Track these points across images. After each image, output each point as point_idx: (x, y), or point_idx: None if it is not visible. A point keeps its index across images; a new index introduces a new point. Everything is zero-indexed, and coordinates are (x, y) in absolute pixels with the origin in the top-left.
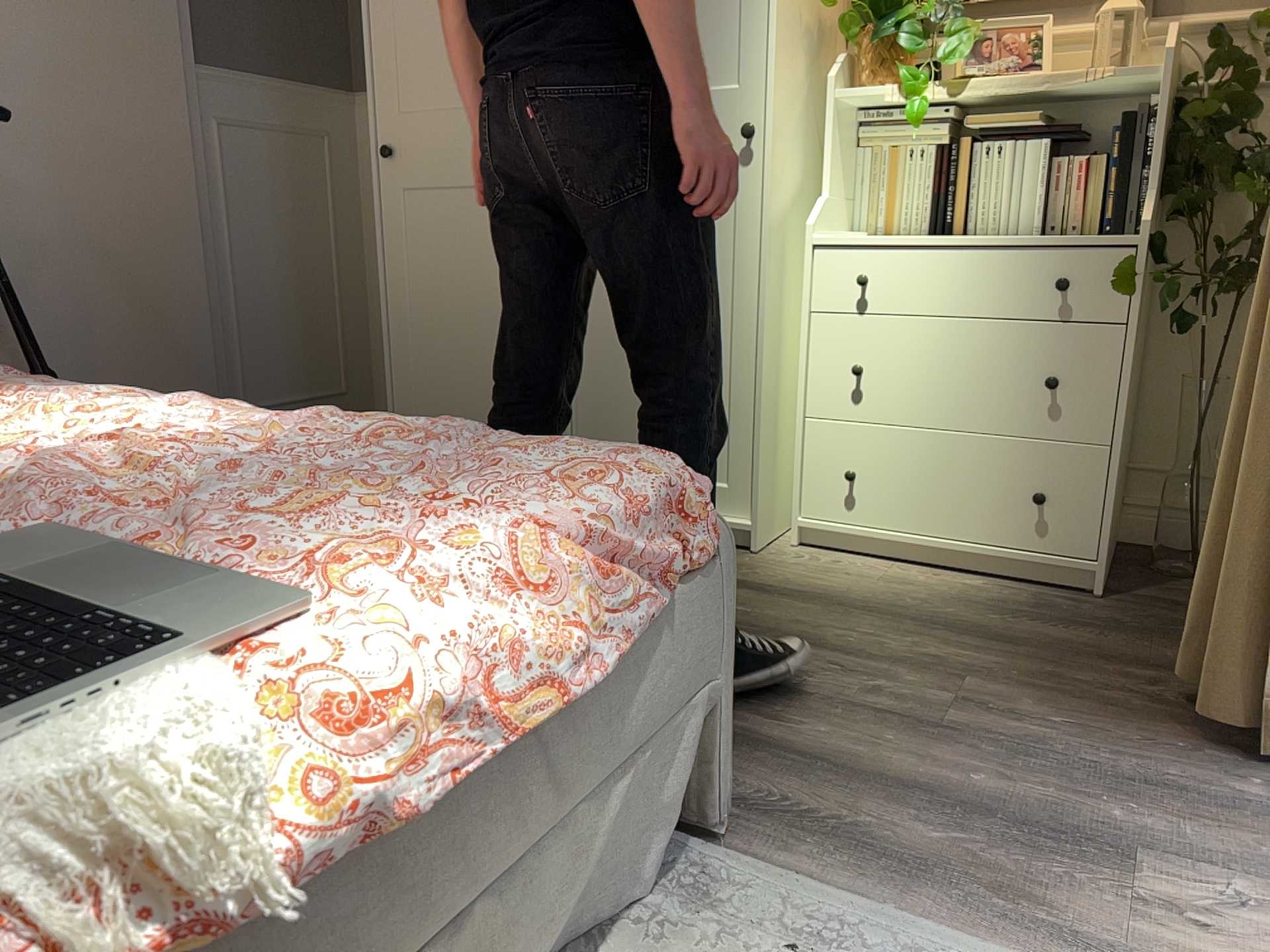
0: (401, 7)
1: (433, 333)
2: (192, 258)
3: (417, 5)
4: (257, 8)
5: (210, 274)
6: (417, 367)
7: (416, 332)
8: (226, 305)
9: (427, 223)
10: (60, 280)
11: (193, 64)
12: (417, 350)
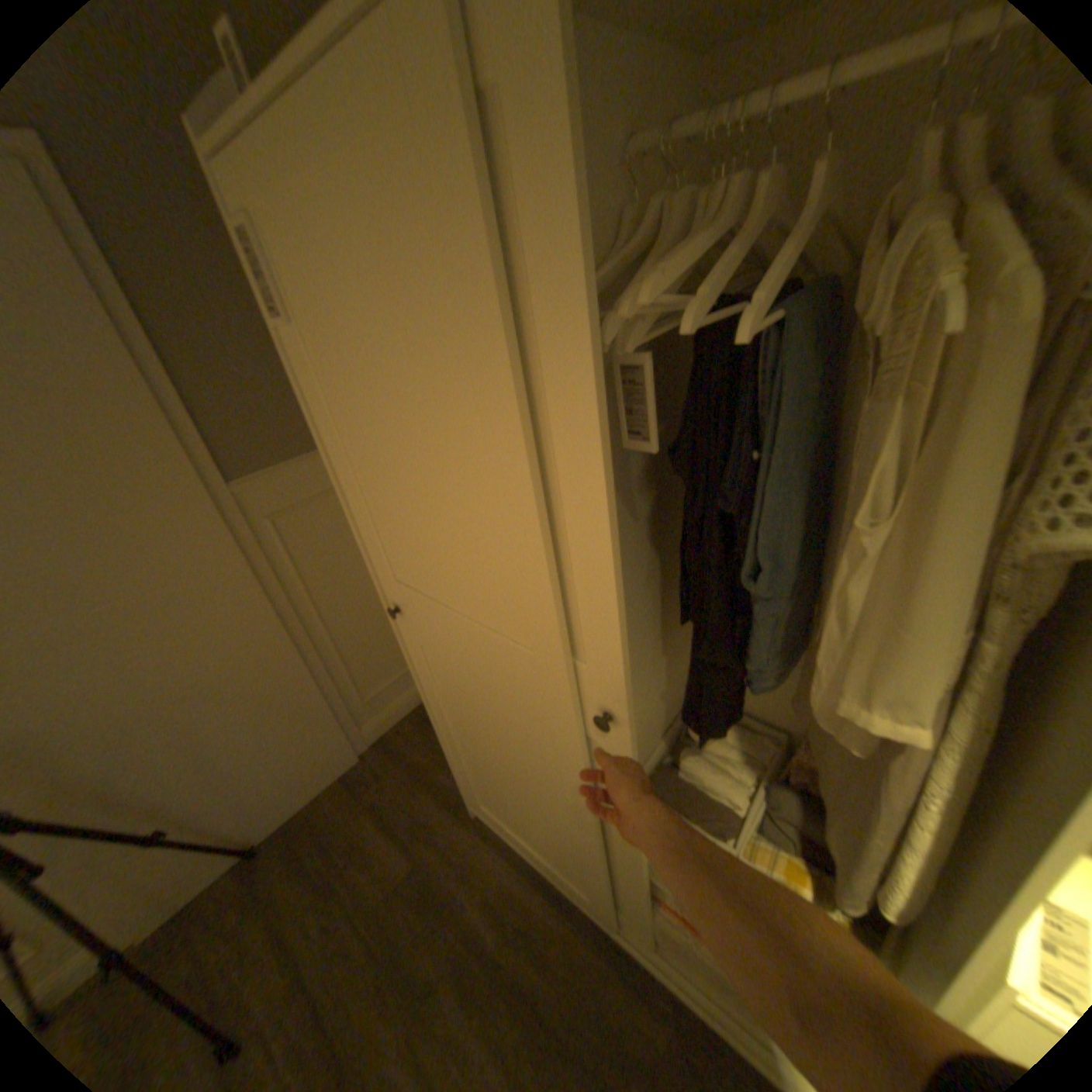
0: (361, 478)
1: (472, 753)
2: (274, 645)
3: (375, 482)
4: (275, 394)
5: (297, 641)
6: (466, 763)
7: (458, 742)
8: (322, 649)
9: (446, 679)
10: (148, 737)
11: (219, 487)
12: (462, 753)
